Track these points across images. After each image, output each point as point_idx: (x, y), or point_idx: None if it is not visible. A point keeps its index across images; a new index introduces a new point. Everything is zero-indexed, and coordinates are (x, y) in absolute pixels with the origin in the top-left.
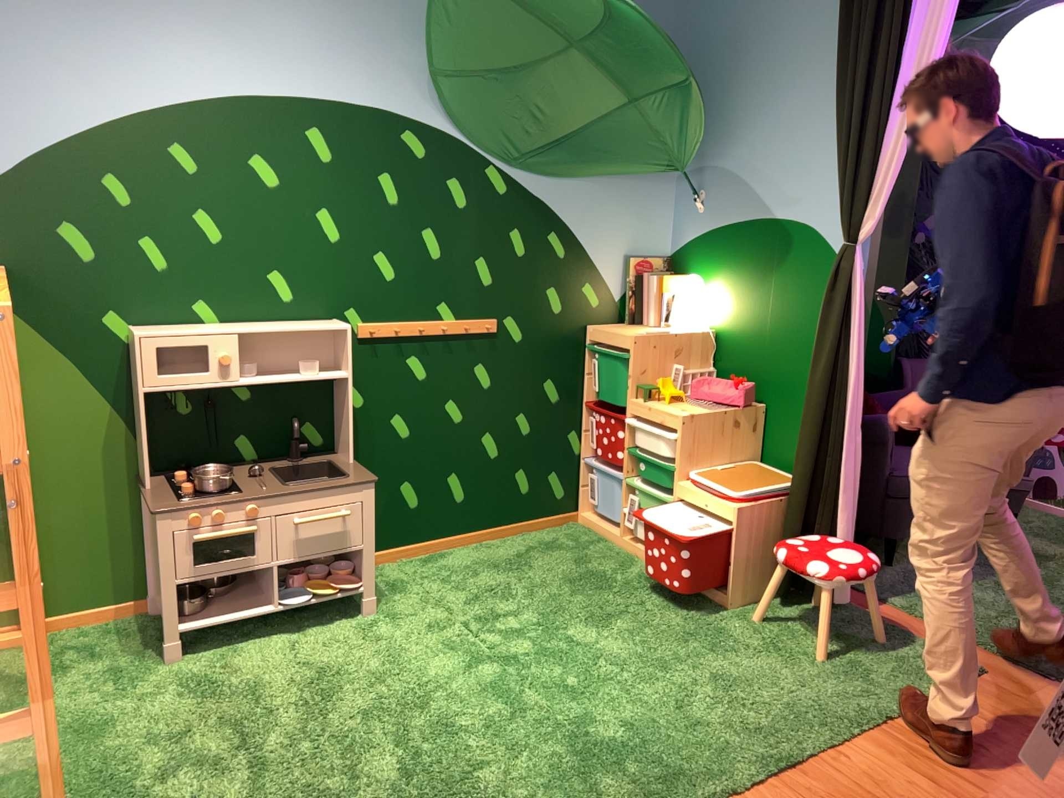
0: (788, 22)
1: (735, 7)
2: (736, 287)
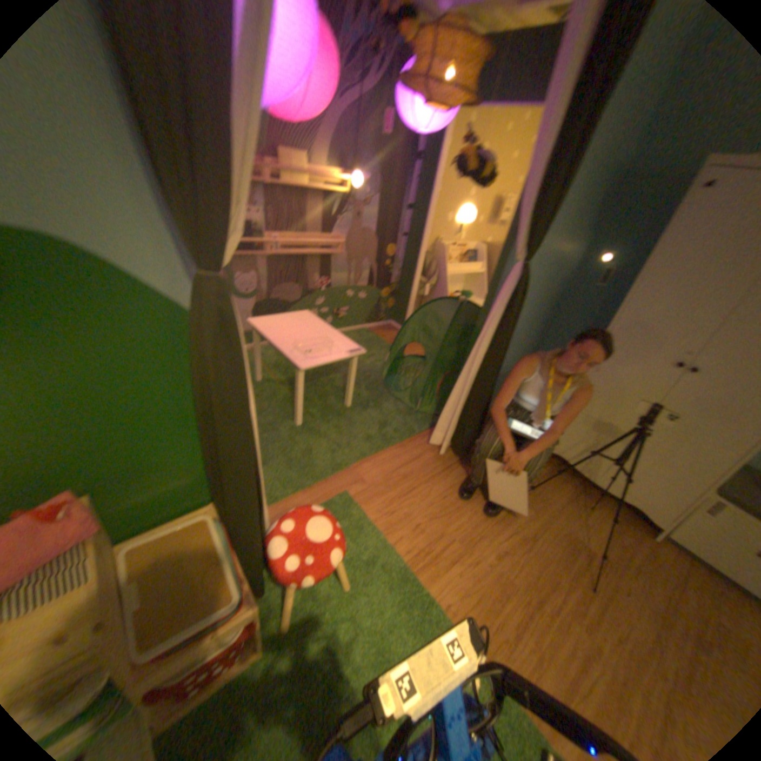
0: None
1: None
2: None
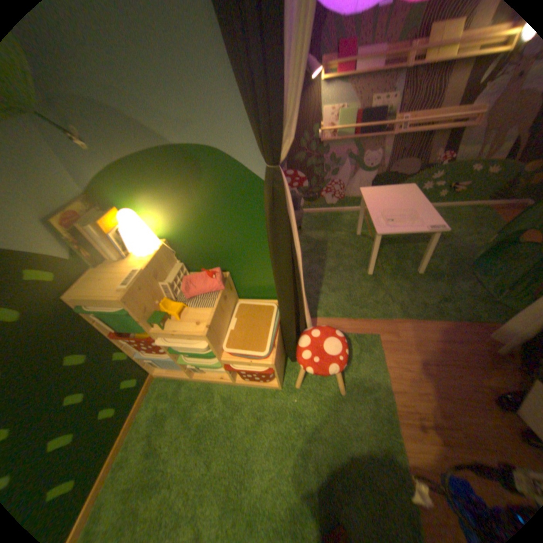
0: None
1: None
2: (170, 205)
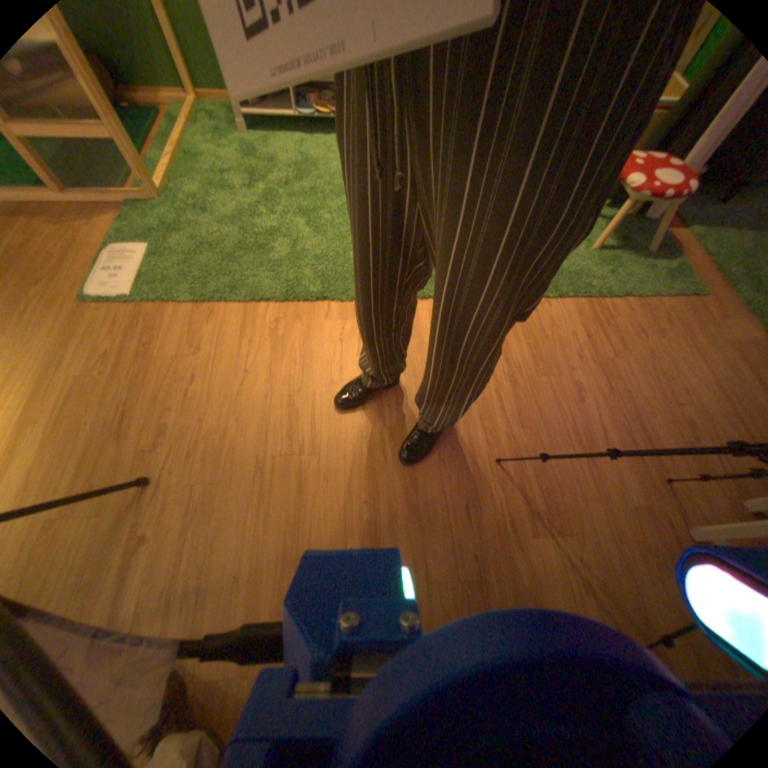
0: None
1: None
2: None
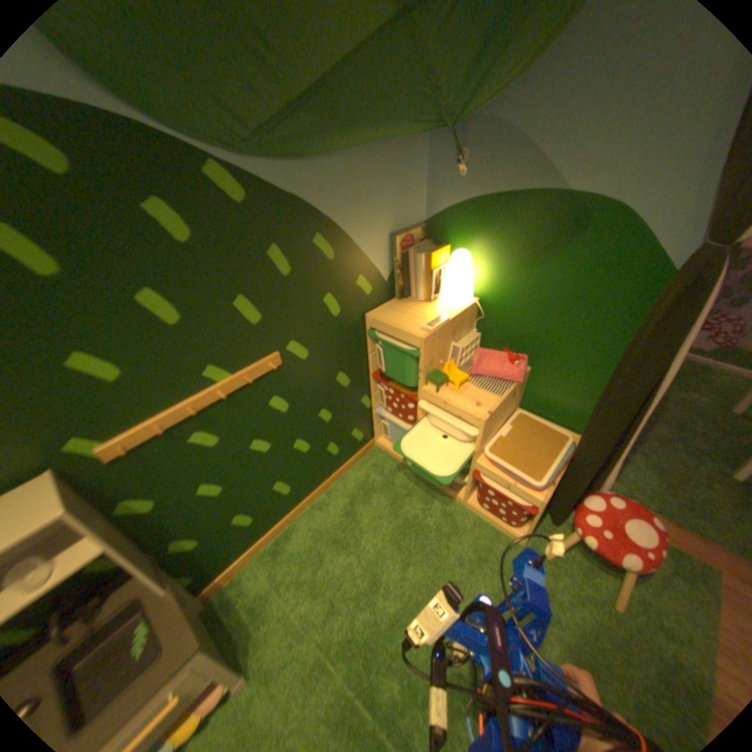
0: None
1: None
2: (512, 260)
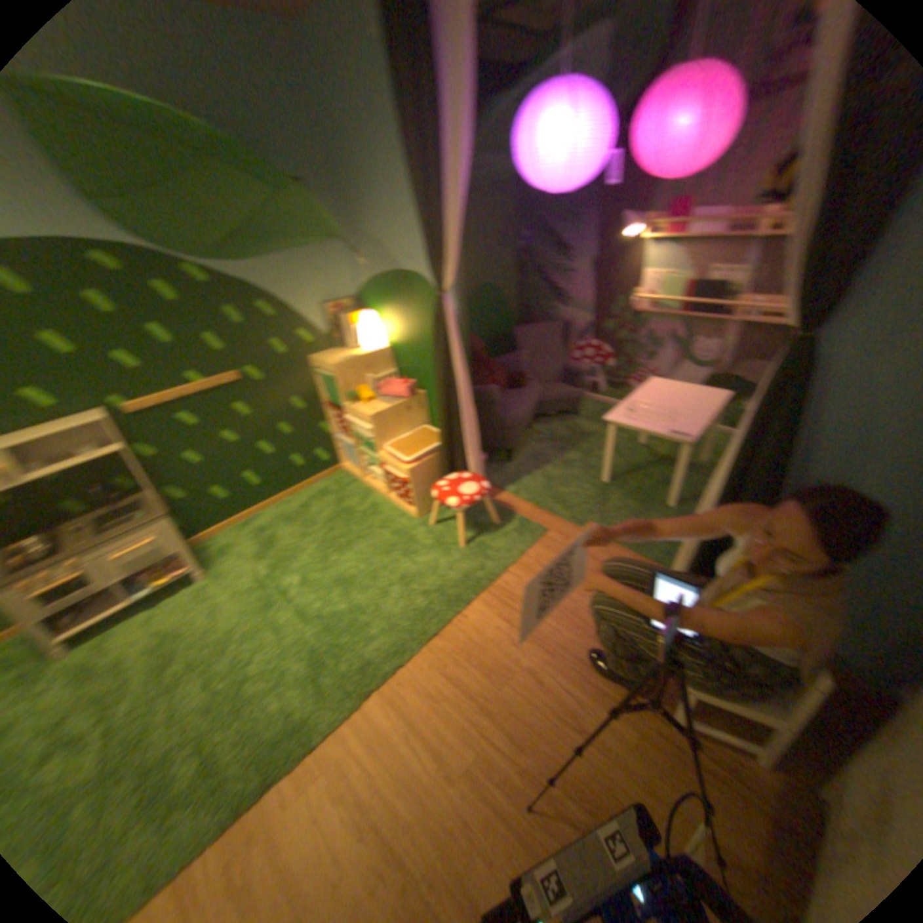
0: (375, 99)
1: (338, 86)
2: (394, 317)
